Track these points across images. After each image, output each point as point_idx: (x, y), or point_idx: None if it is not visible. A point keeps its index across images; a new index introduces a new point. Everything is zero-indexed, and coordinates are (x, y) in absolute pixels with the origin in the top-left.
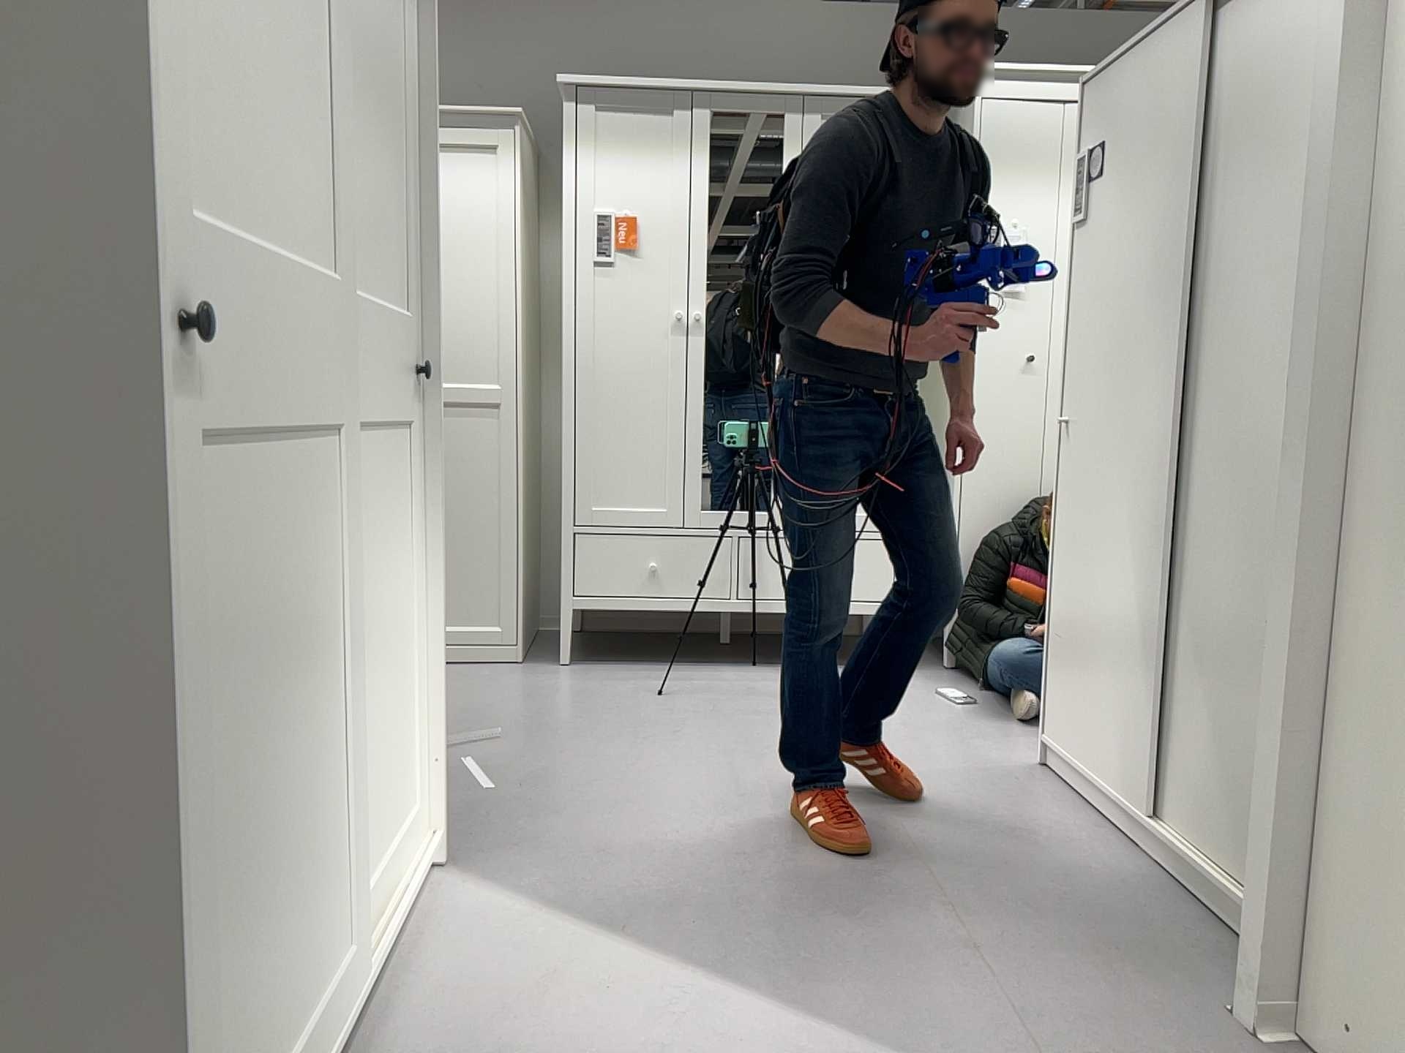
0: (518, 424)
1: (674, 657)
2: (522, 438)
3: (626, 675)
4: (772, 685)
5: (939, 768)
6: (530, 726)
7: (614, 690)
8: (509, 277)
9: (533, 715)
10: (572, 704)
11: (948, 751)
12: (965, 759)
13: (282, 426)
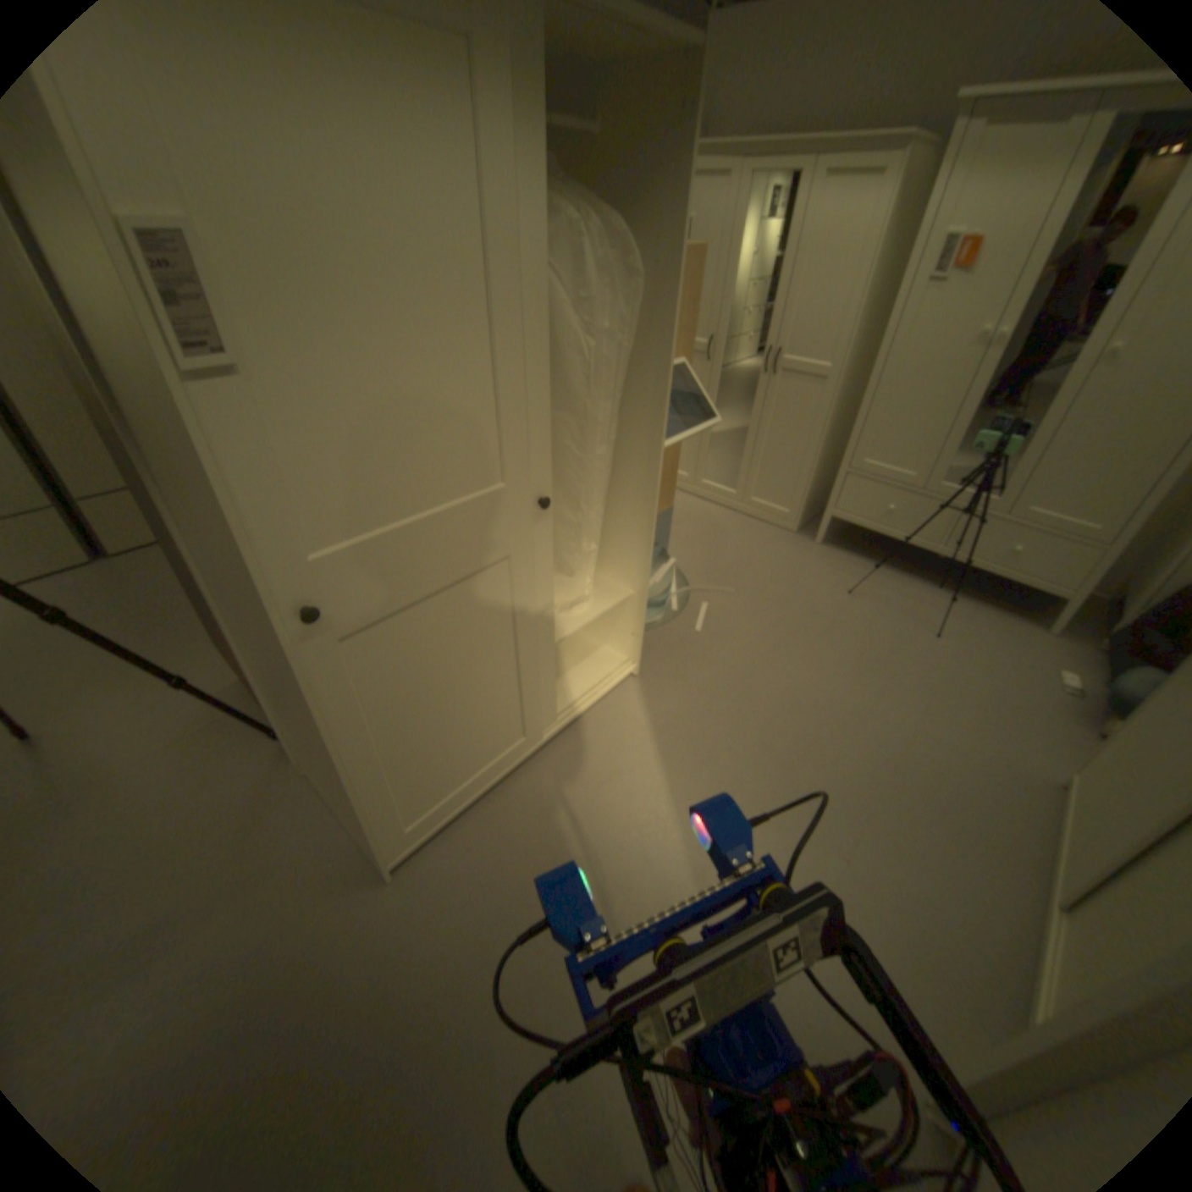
0: (836, 393)
1: (893, 558)
2: (839, 401)
3: (849, 564)
4: (937, 610)
5: (978, 743)
6: (758, 588)
7: (829, 576)
8: (862, 284)
9: (767, 579)
10: (795, 578)
11: (1003, 731)
12: (1007, 745)
13: (448, 581)
